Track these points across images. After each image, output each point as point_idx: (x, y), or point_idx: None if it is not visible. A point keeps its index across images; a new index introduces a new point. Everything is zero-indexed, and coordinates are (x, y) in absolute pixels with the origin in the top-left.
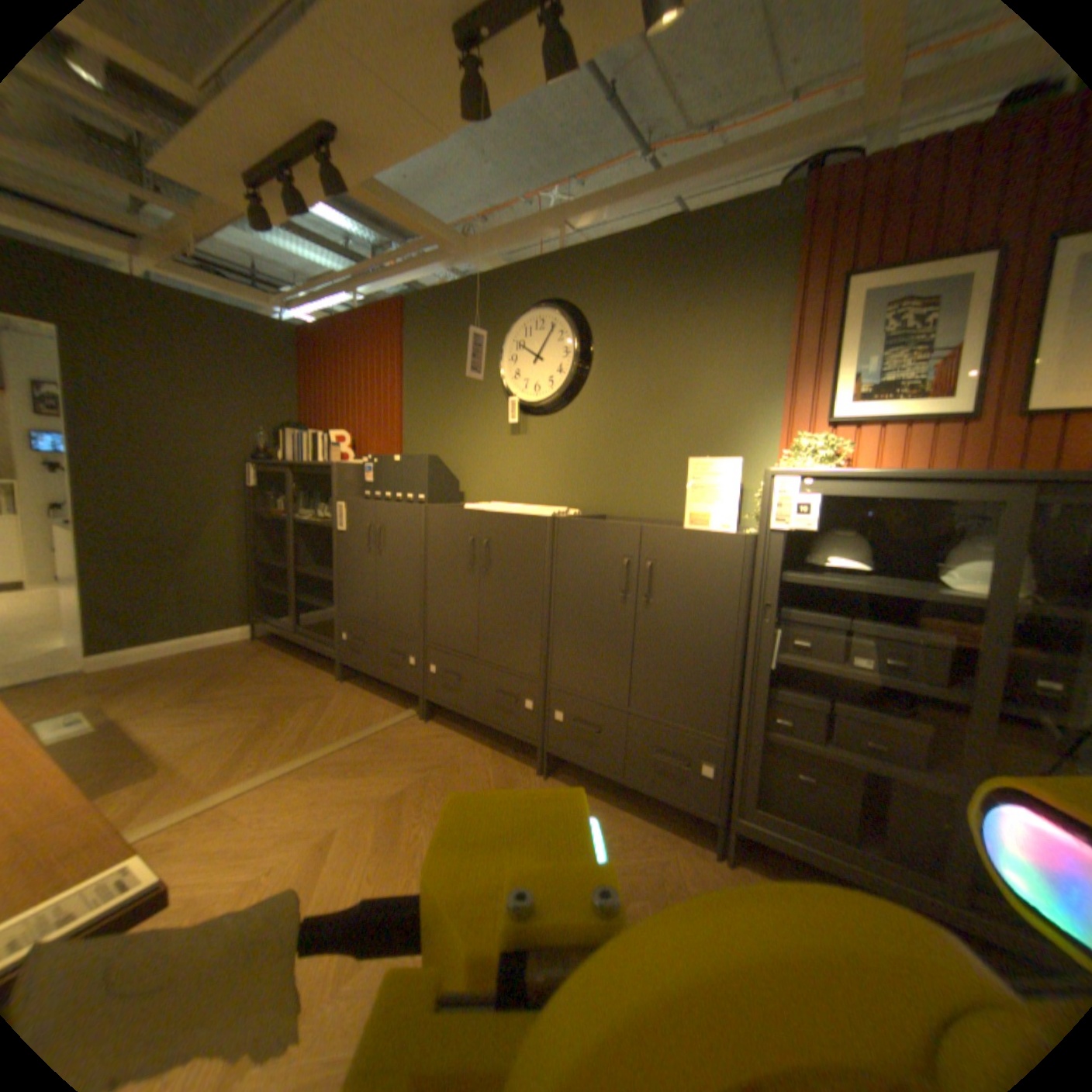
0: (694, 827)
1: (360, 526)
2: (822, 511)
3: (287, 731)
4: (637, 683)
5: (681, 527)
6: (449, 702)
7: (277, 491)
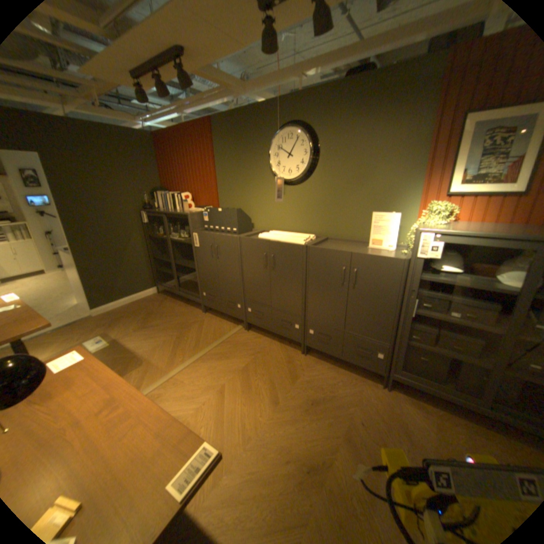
0: (371, 375)
1: (205, 246)
2: (443, 251)
3: (189, 340)
4: (348, 321)
5: (371, 254)
6: (258, 324)
7: (157, 223)
